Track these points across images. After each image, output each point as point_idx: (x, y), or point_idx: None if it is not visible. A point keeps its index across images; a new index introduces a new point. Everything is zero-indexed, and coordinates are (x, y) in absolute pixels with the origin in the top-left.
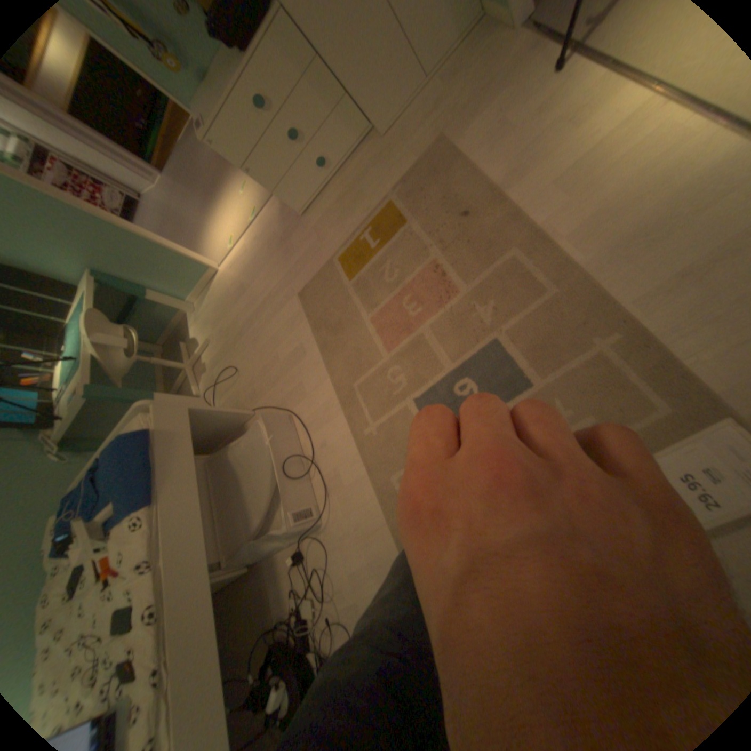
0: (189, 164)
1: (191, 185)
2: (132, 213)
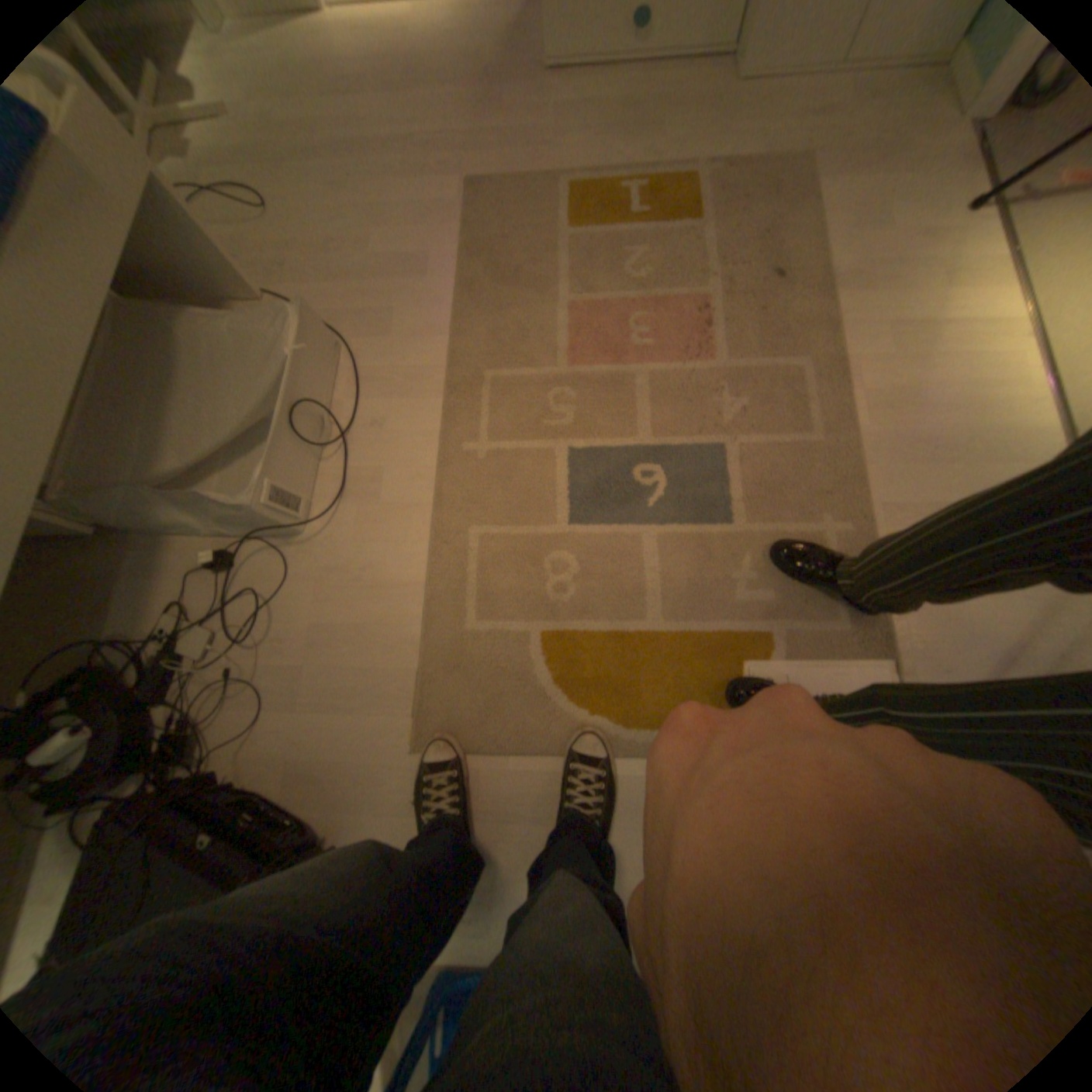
0: None
1: None
2: None
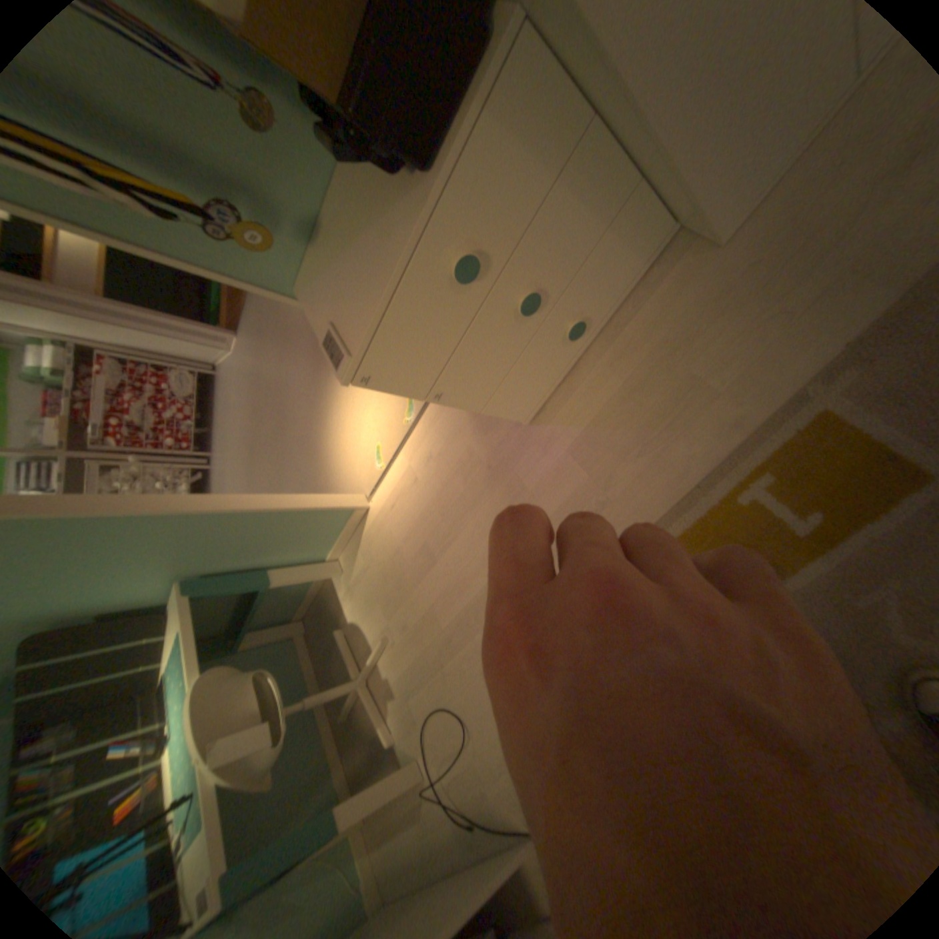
0: (277, 321)
1: (289, 354)
2: (212, 392)
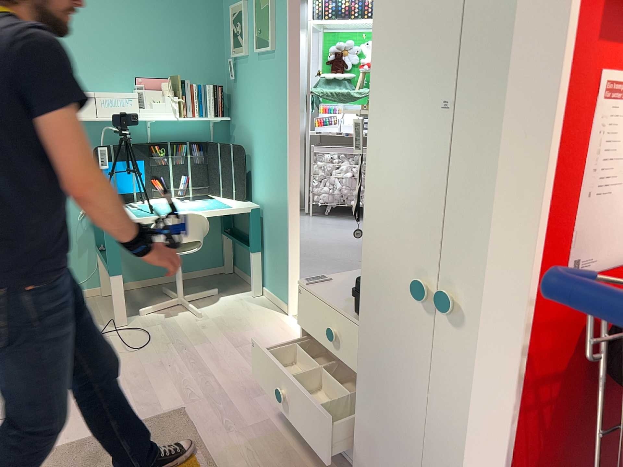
0: None
1: None
2: None
